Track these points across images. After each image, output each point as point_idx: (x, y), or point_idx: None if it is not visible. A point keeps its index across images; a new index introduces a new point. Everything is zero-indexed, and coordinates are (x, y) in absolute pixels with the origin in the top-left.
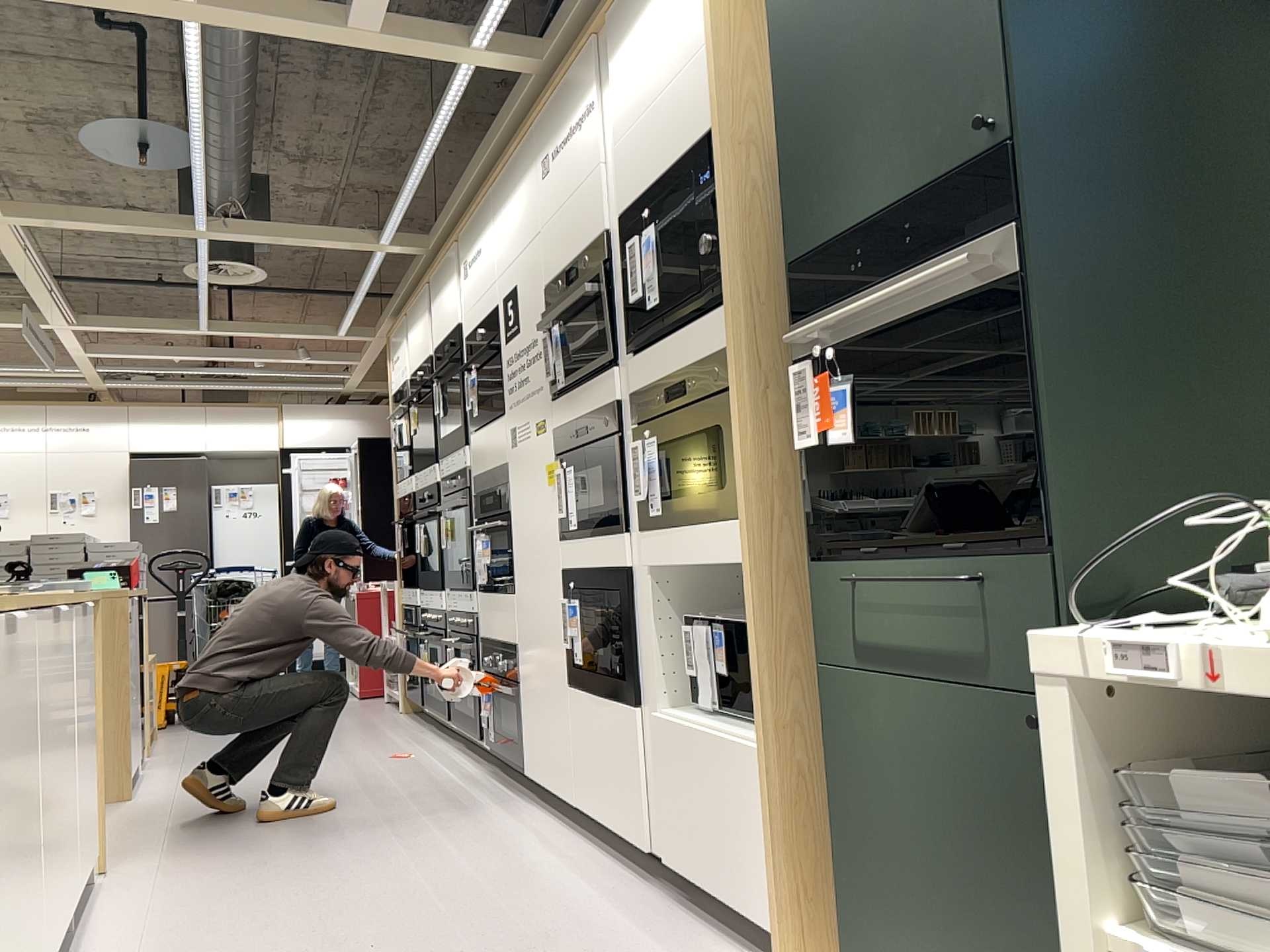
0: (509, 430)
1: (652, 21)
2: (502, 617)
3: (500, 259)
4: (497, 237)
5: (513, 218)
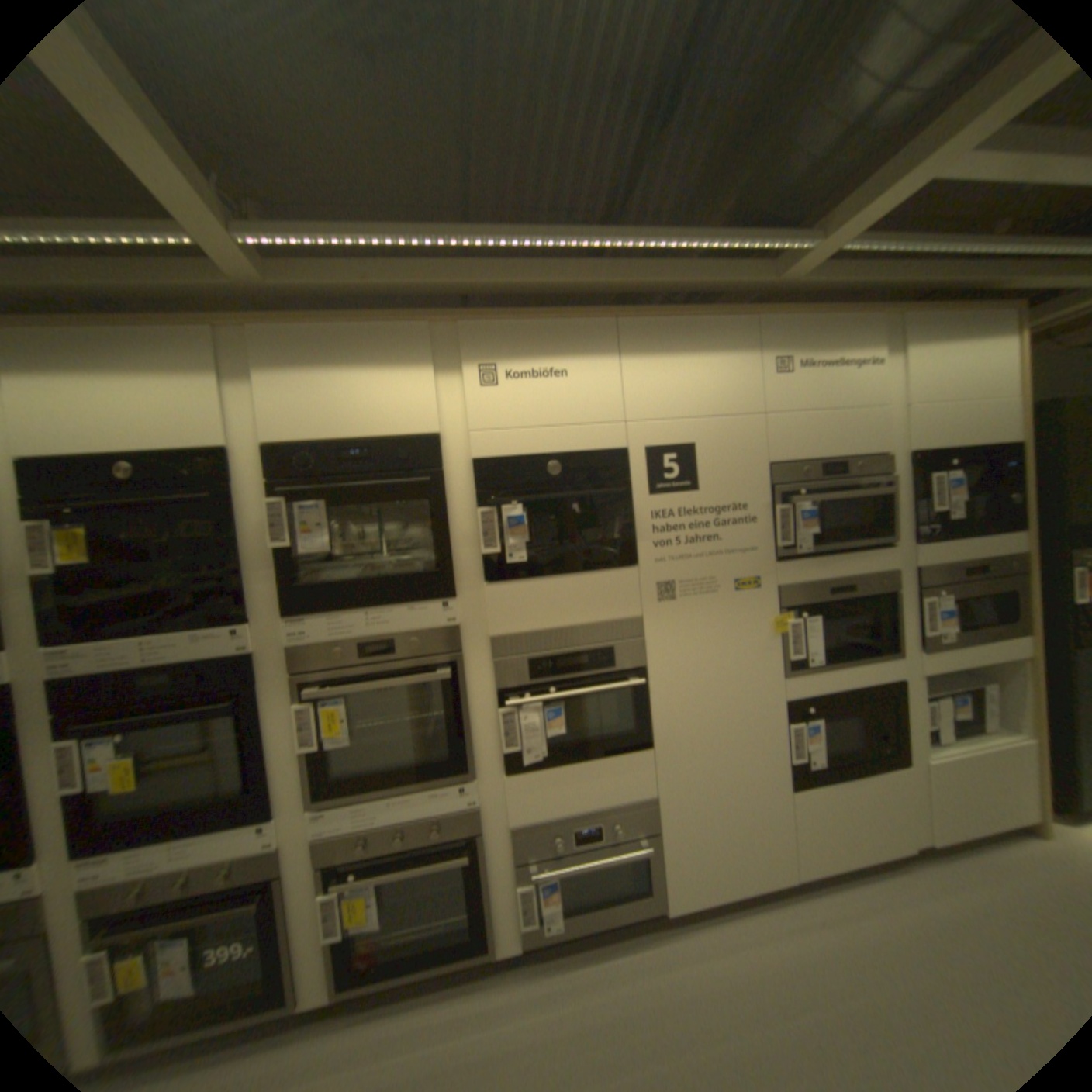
0: (656, 584)
1: (964, 352)
2: (609, 782)
3: (642, 404)
4: (633, 378)
5: (688, 376)
